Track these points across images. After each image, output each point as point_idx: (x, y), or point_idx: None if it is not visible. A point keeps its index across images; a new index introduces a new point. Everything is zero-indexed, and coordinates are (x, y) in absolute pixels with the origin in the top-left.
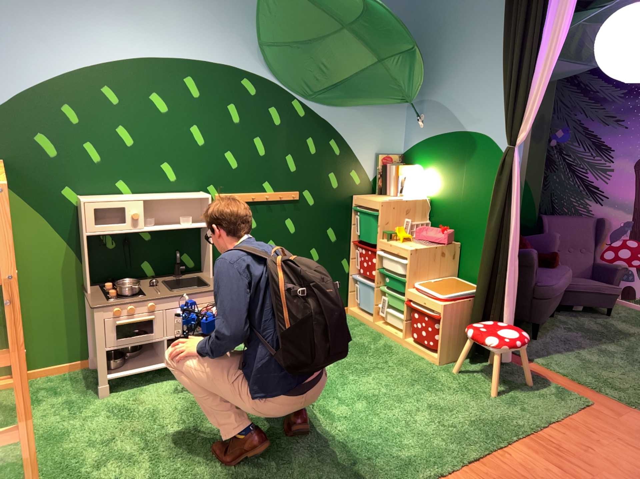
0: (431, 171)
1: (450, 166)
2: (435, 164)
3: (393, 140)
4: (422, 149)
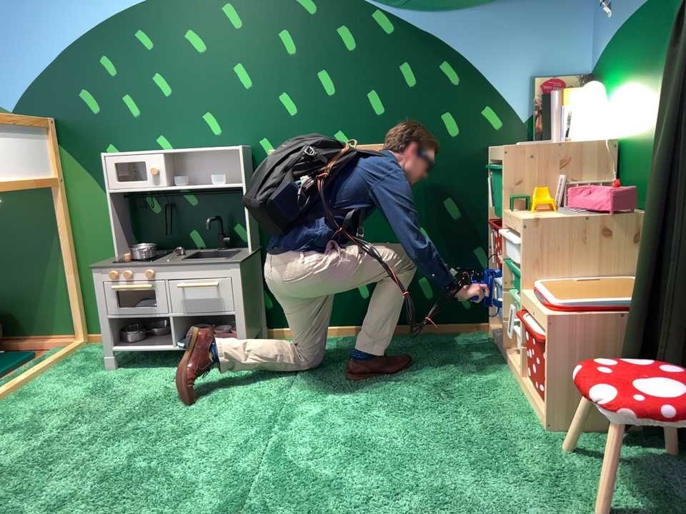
0: (623, 85)
1: (647, 64)
2: (628, 70)
3: (571, 49)
4: (612, 50)
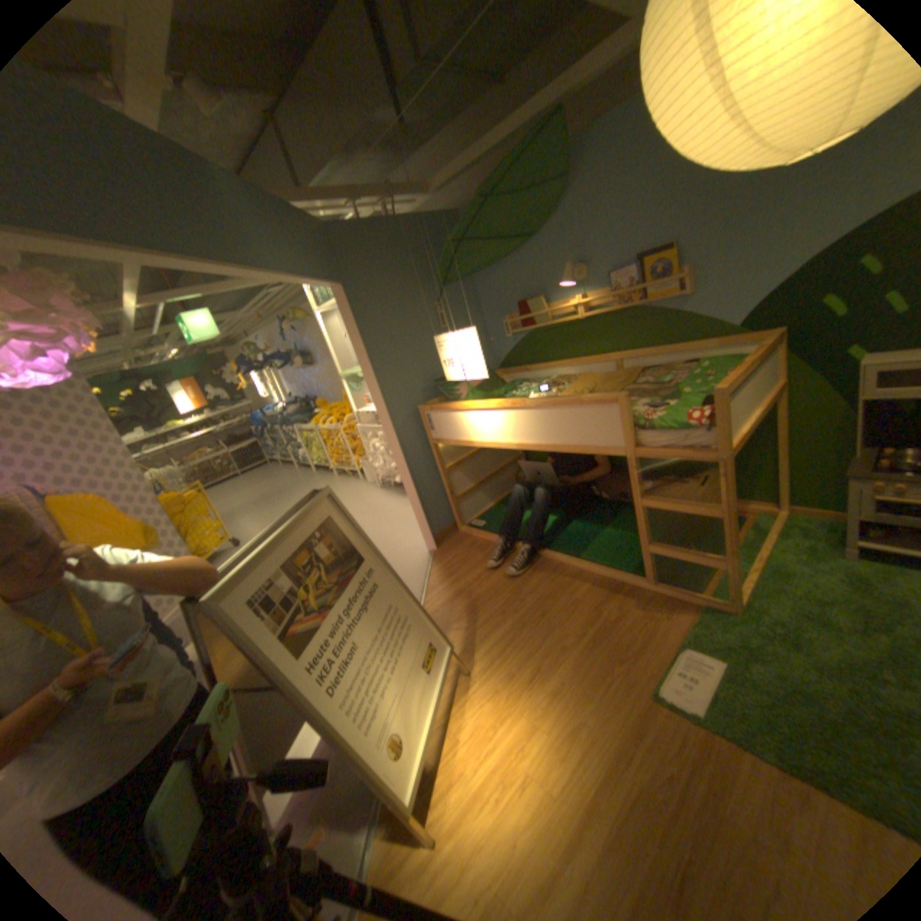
0: None
1: None
2: None
3: None
4: None
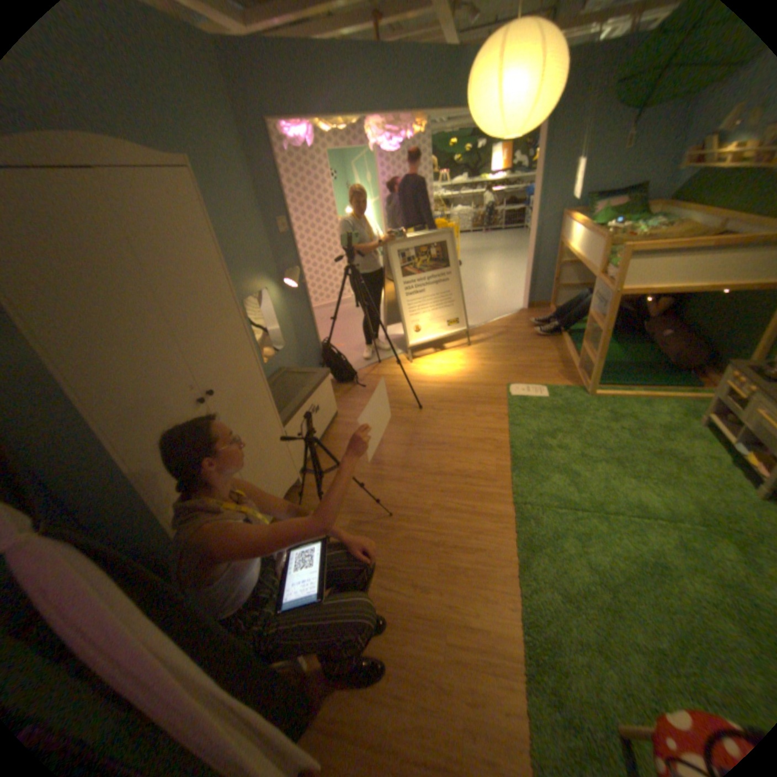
0: None
1: None
2: None
3: None
4: None
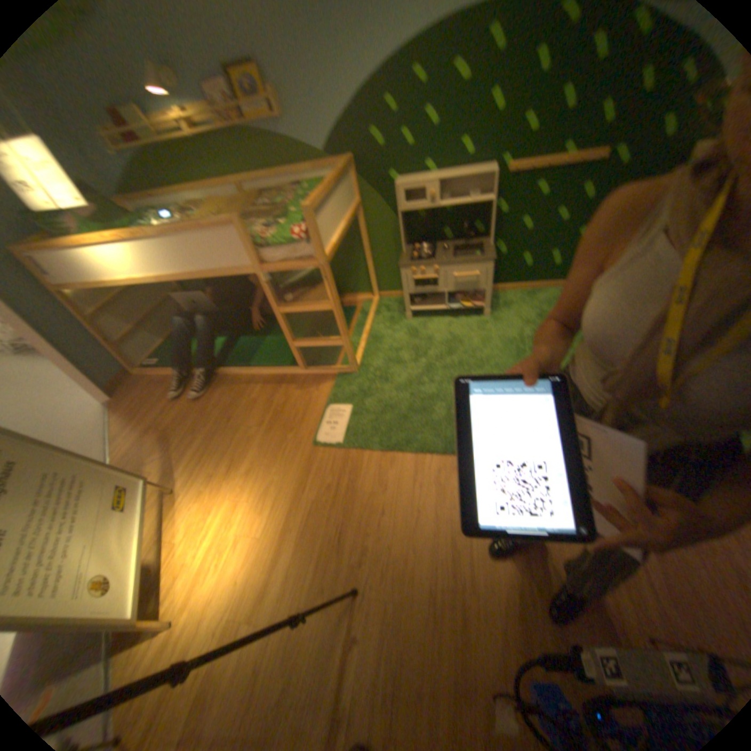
0: None
1: None
2: None
3: None
4: None
